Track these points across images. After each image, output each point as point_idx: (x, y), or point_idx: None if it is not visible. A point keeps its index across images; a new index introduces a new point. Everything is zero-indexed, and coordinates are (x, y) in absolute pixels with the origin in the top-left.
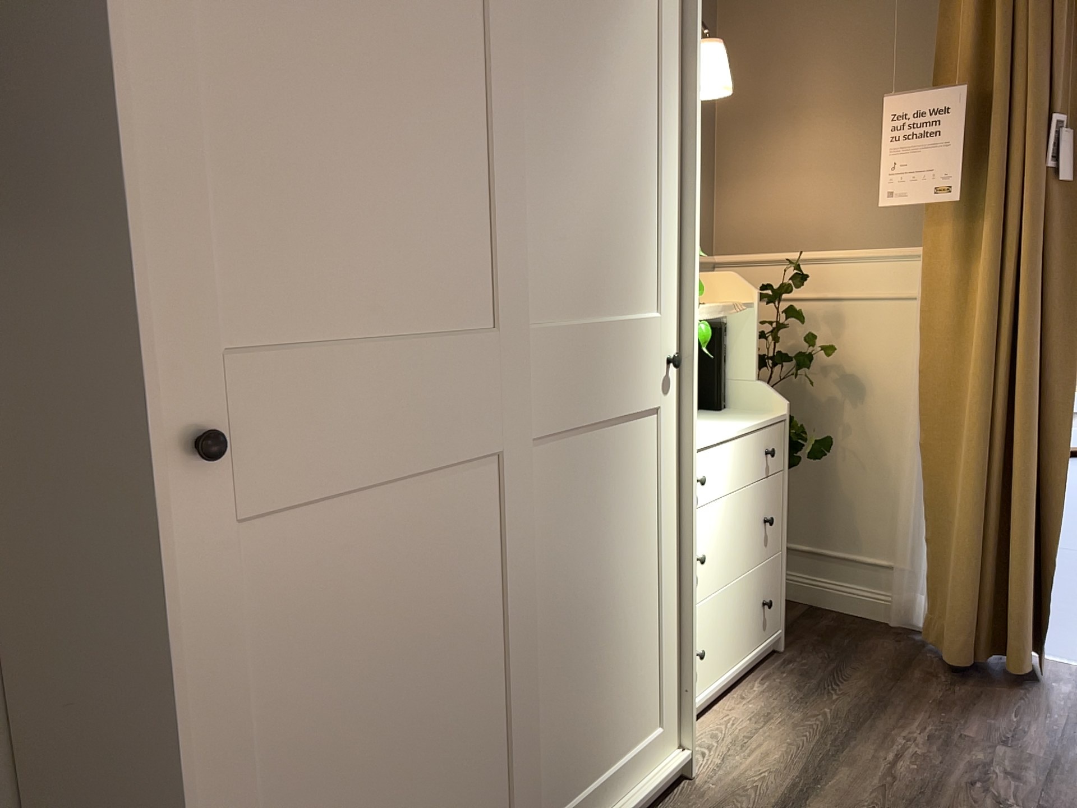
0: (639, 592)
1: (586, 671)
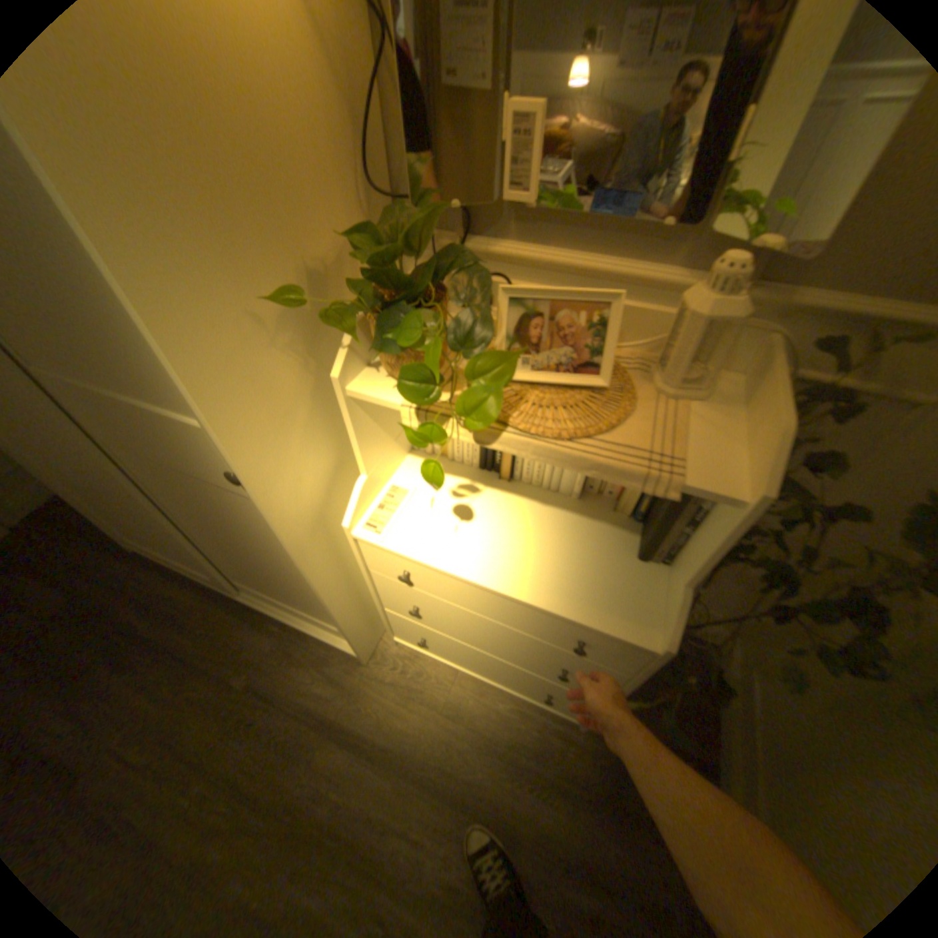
0: (287, 575)
1: (245, 567)
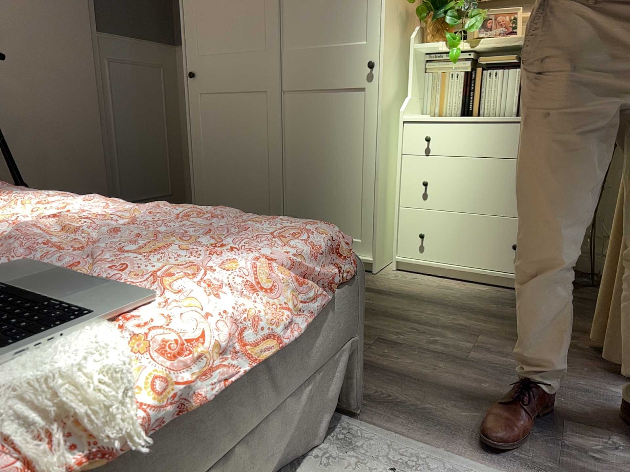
0: (349, 174)
1: (313, 191)
